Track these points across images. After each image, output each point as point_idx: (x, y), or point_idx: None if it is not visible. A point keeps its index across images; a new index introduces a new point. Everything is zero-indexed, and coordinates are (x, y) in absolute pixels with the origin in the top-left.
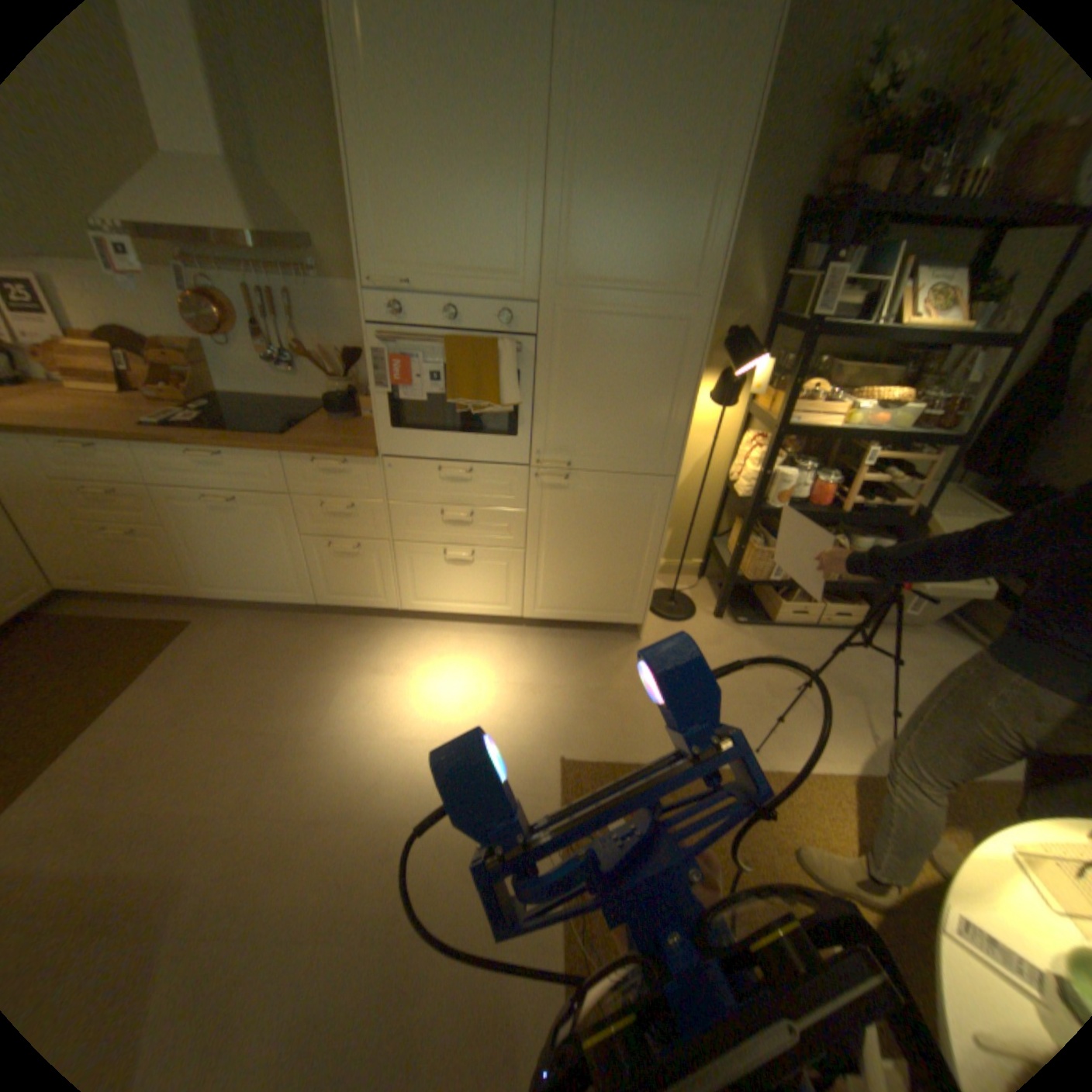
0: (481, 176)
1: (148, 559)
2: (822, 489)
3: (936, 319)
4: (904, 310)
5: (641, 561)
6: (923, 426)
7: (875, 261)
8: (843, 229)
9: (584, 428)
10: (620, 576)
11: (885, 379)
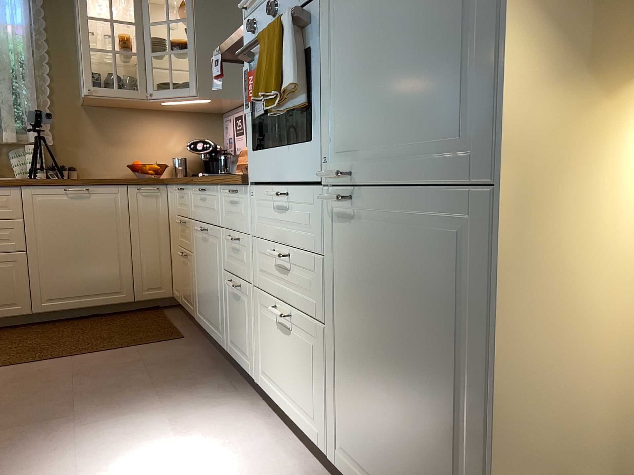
0: None
1: (188, 279)
2: None
3: None
4: None
5: (474, 425)
6: None
7: None
8: None
9: (370, 106)
10: (442, 452)
11: None
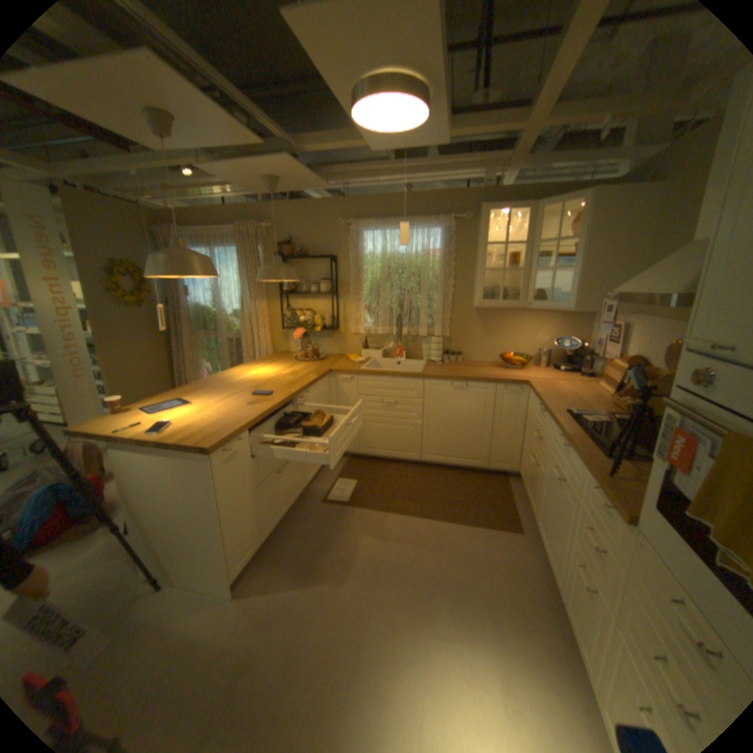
0: None
1: (537, 486)
2: None
3: None
4: None
5: None
6: None
7: None
8: None
9: None
10: None
11: None
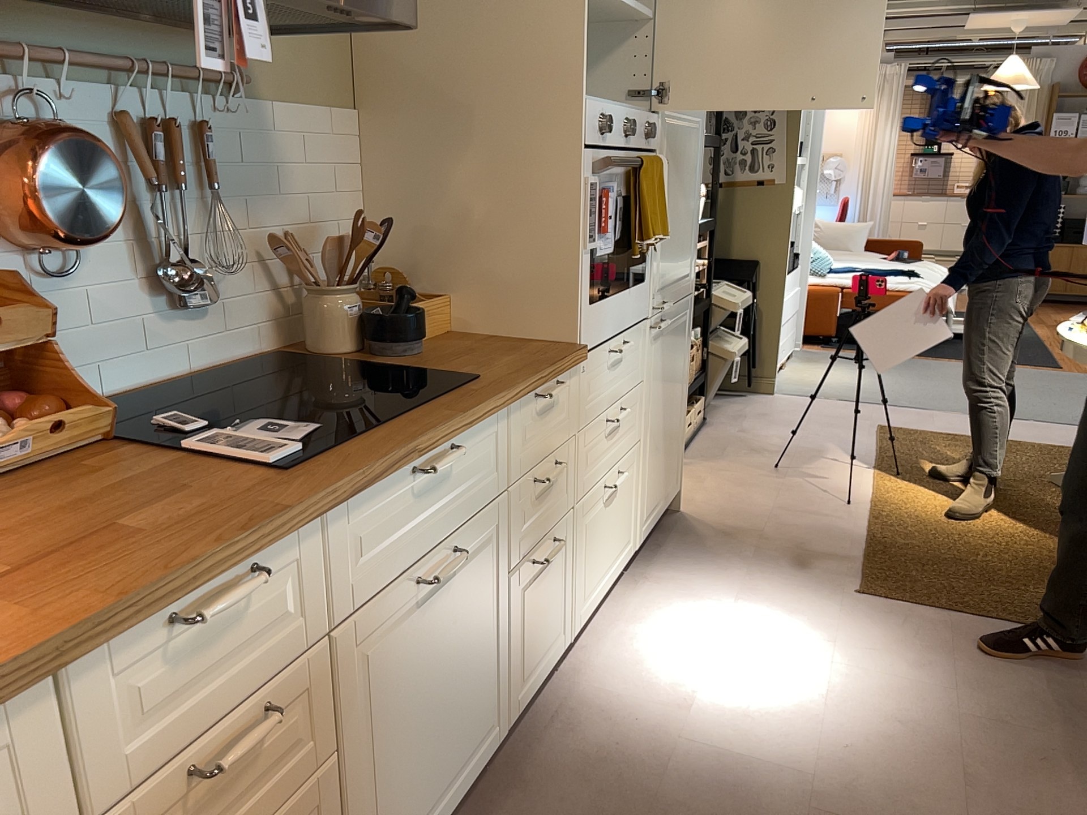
0: None
1: None
2: None
3: None
4: None
5: (681, 403)
6: None
7: None
8: None
9: (669, 254)
10: (674, 432)
11: None
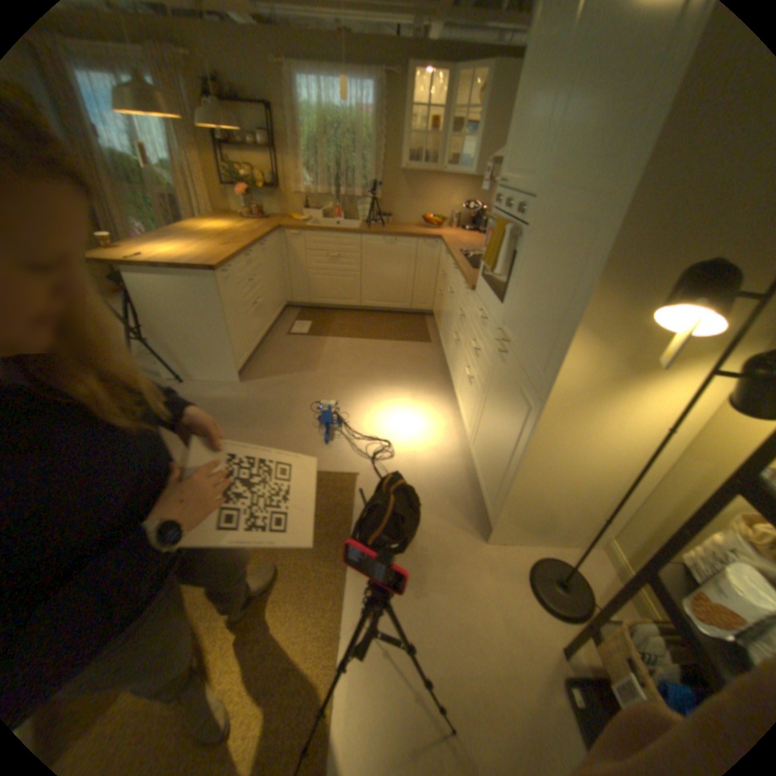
0: (543, 96)
1: (440, 310)
2: None
3: None
4: None
5: (508, 469)
6: None
7: None
8: None
9: (522, 314)
10: (498, 470)
11: None
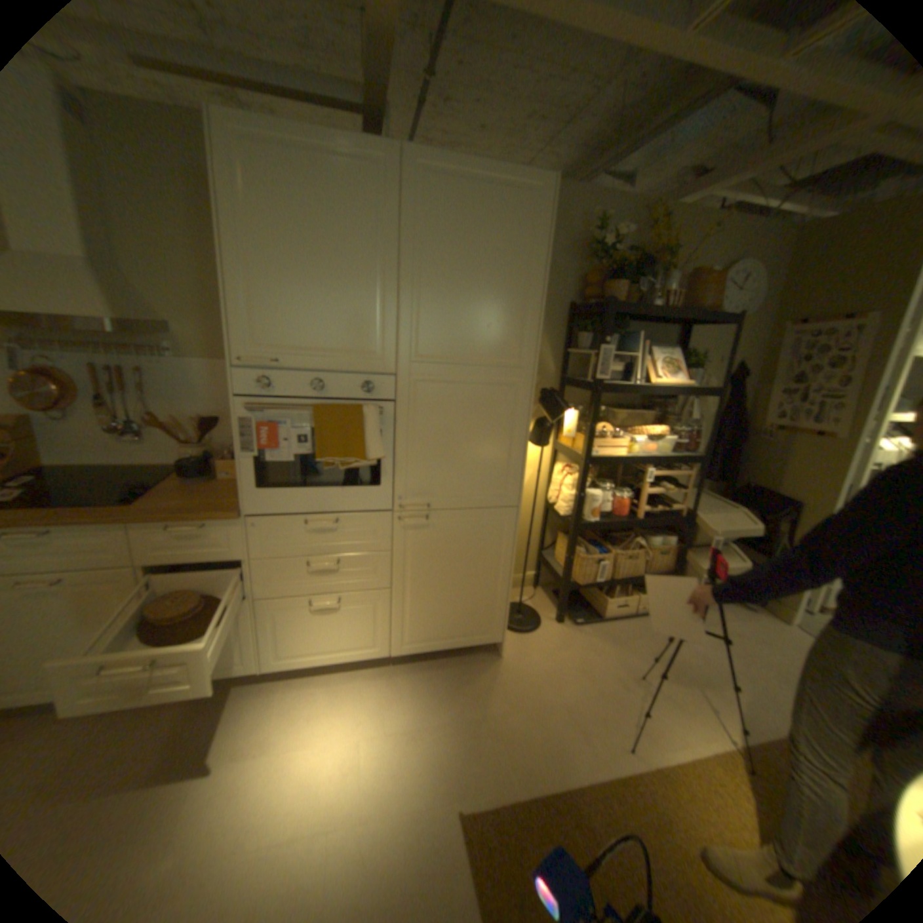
0: (347, 282)
1: None
2: (621, 503)
3: (672, 380)
4: (650, 374)
5: (497, 583)
6: (678, 451)
7: (625, 343)
8: (605, 323)
9: (441, 473)
10: (480, 600)
11: (645, 420)
